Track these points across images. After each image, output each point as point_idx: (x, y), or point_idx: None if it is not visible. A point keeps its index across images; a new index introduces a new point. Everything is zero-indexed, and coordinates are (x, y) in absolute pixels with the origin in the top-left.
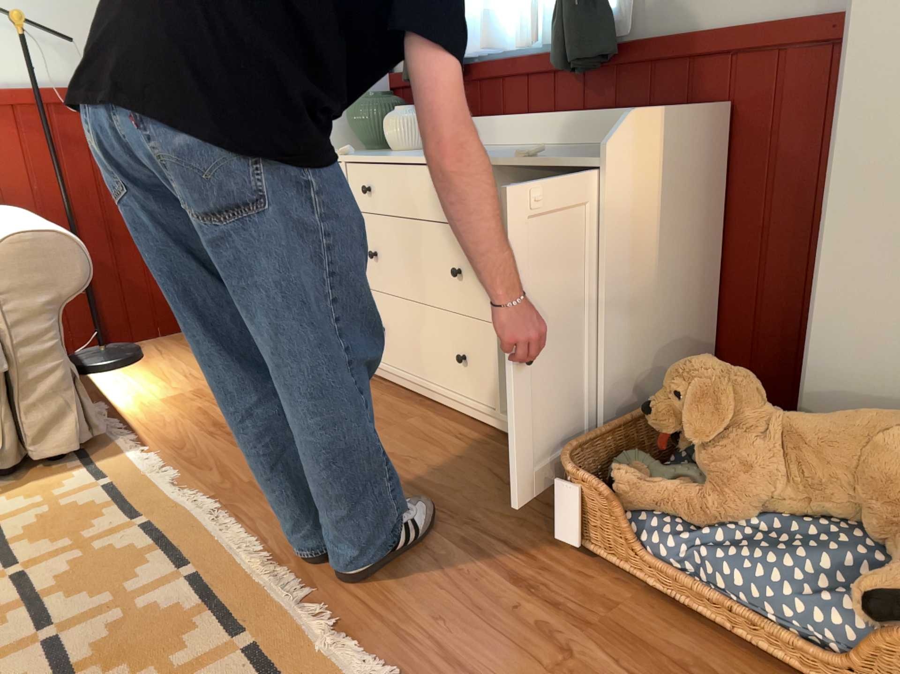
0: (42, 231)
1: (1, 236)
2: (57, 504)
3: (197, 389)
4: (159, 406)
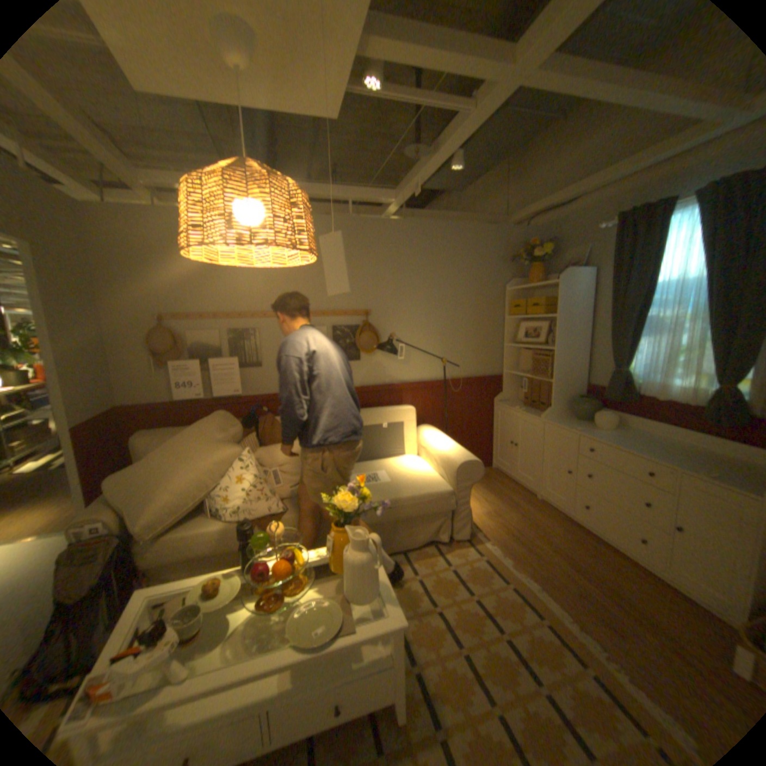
0: (471, 460)
1: (457, 460)
2: (471, 566)
3: (494, 510)
4: (482, 517)
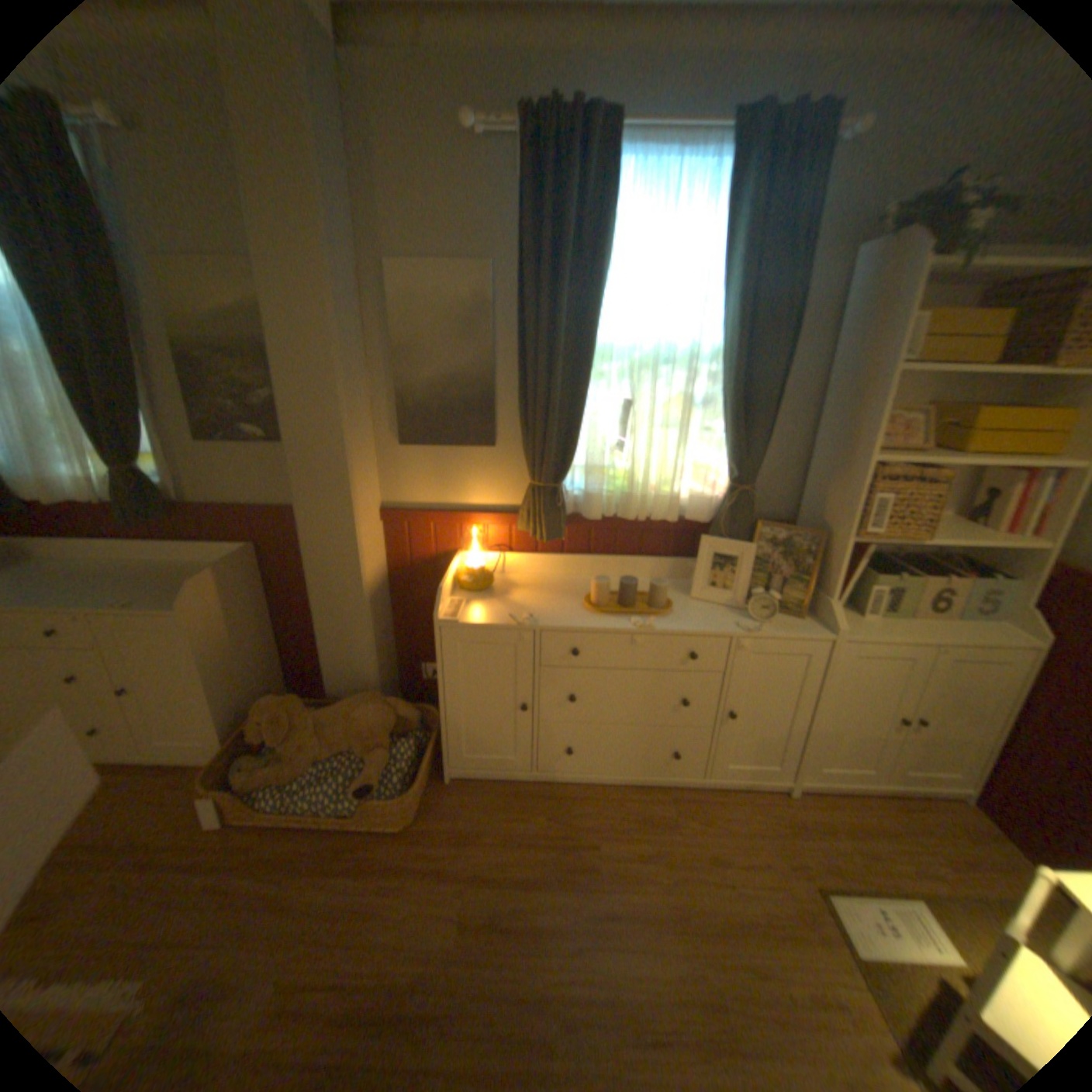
0: None
1: None
2: None
3: None
4: None
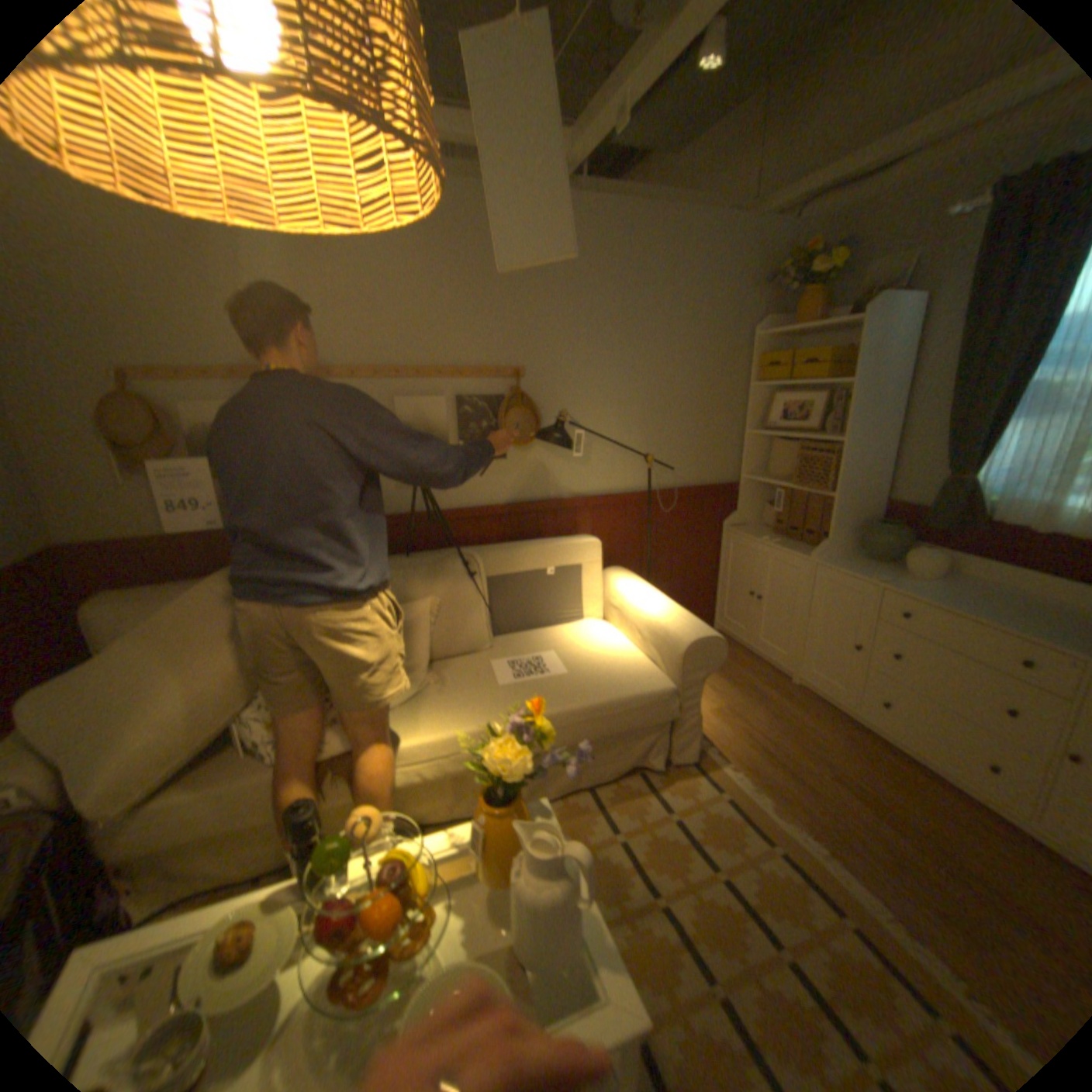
0: (709, 636)
1: (683, 636)
2: (707, 813)
3: (727, 706)
4: (711, 719)
